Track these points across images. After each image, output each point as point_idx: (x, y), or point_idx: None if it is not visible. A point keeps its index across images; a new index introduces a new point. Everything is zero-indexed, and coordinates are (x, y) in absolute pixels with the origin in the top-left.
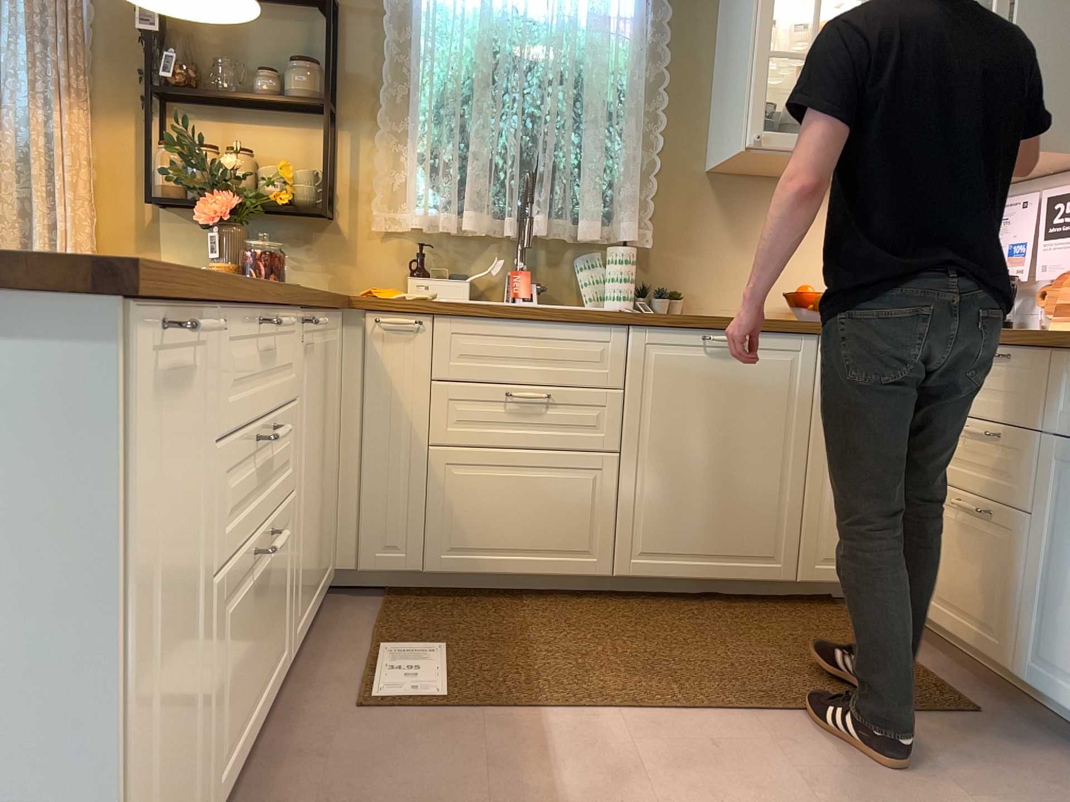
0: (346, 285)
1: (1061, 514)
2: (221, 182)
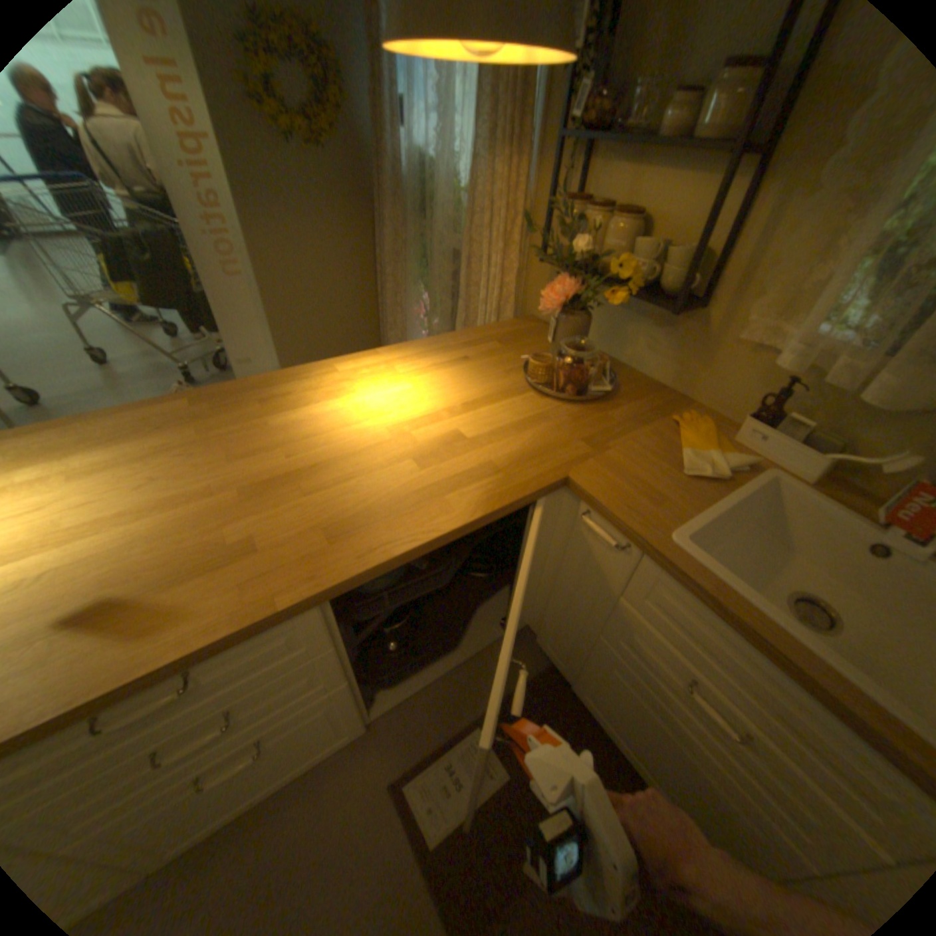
0: (690, 383)
1: None
2: (570, 263)
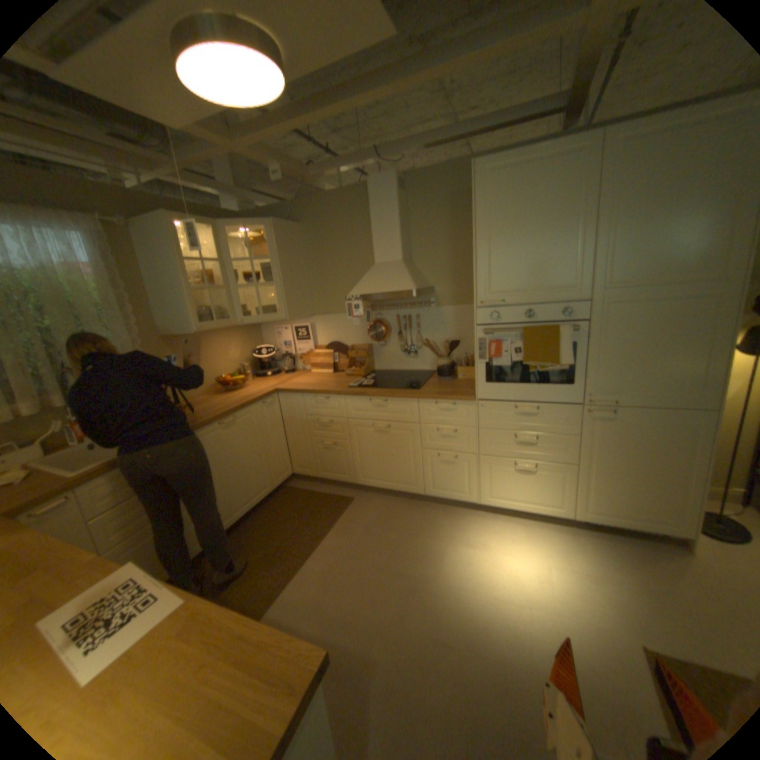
0: None
1: (358, 440)
2: None
